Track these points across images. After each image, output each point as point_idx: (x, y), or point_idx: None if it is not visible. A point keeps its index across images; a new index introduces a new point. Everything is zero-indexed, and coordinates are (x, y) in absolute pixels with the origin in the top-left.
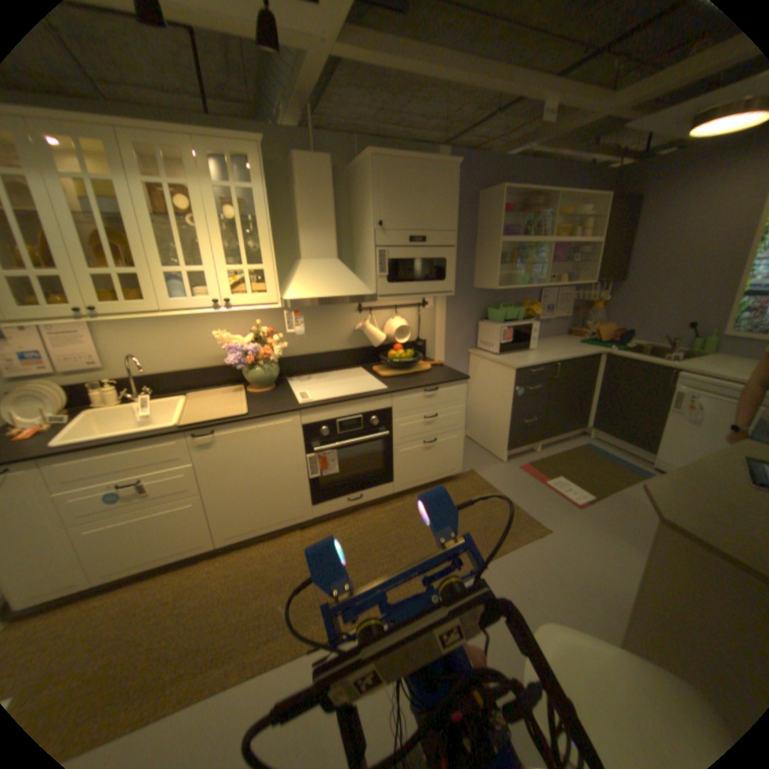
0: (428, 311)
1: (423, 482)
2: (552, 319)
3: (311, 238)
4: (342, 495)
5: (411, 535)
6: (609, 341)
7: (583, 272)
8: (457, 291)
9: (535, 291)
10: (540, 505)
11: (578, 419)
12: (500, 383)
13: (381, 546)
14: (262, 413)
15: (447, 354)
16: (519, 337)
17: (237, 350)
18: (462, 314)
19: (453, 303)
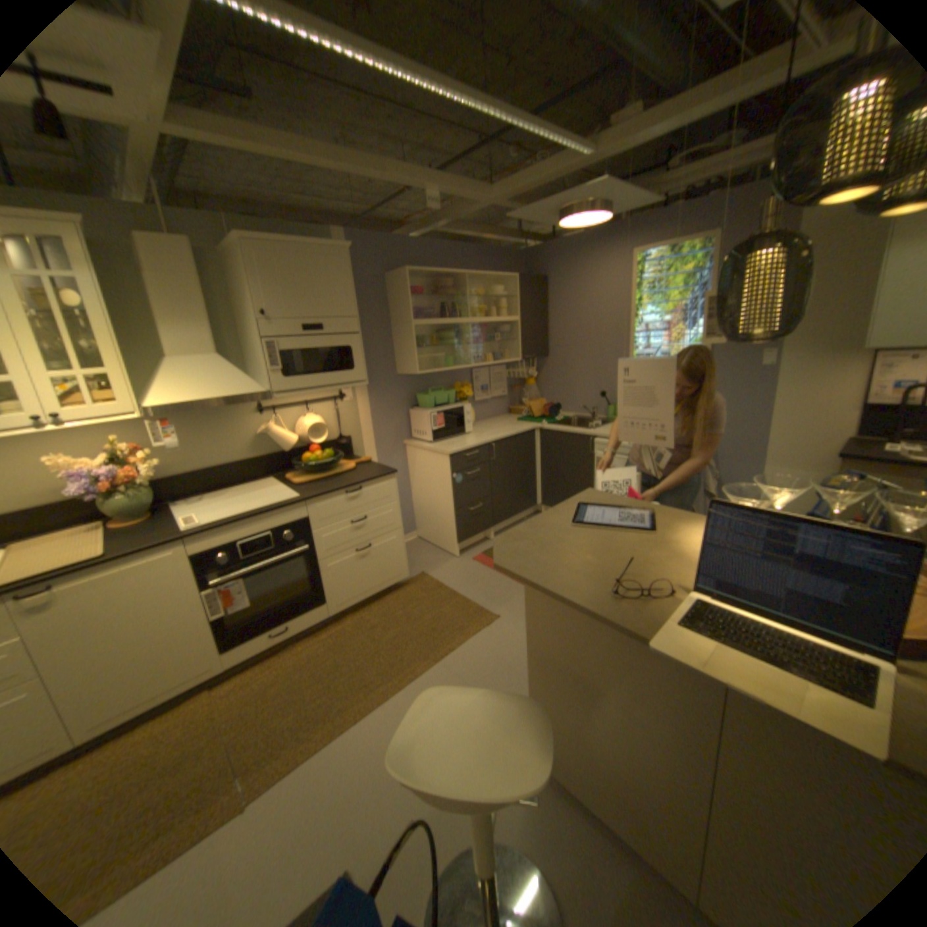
0: (347, 404)
1: (364, 598)
2: (488, 400)
3: (174, 331)
4: (259, 633)
5: (349, 660)
6: (541, 417)
7: (508, 352)
8: (377, 379)
9: (465, 373)
10: (489, 594)
11: (525, 499)
12: (437, 474)
13: (313, 682)
14: (124, 551)
15: (379, 449)
16: (452, 423)
17: (81, 477)
18: (388, 403)
19: (375, 393)
